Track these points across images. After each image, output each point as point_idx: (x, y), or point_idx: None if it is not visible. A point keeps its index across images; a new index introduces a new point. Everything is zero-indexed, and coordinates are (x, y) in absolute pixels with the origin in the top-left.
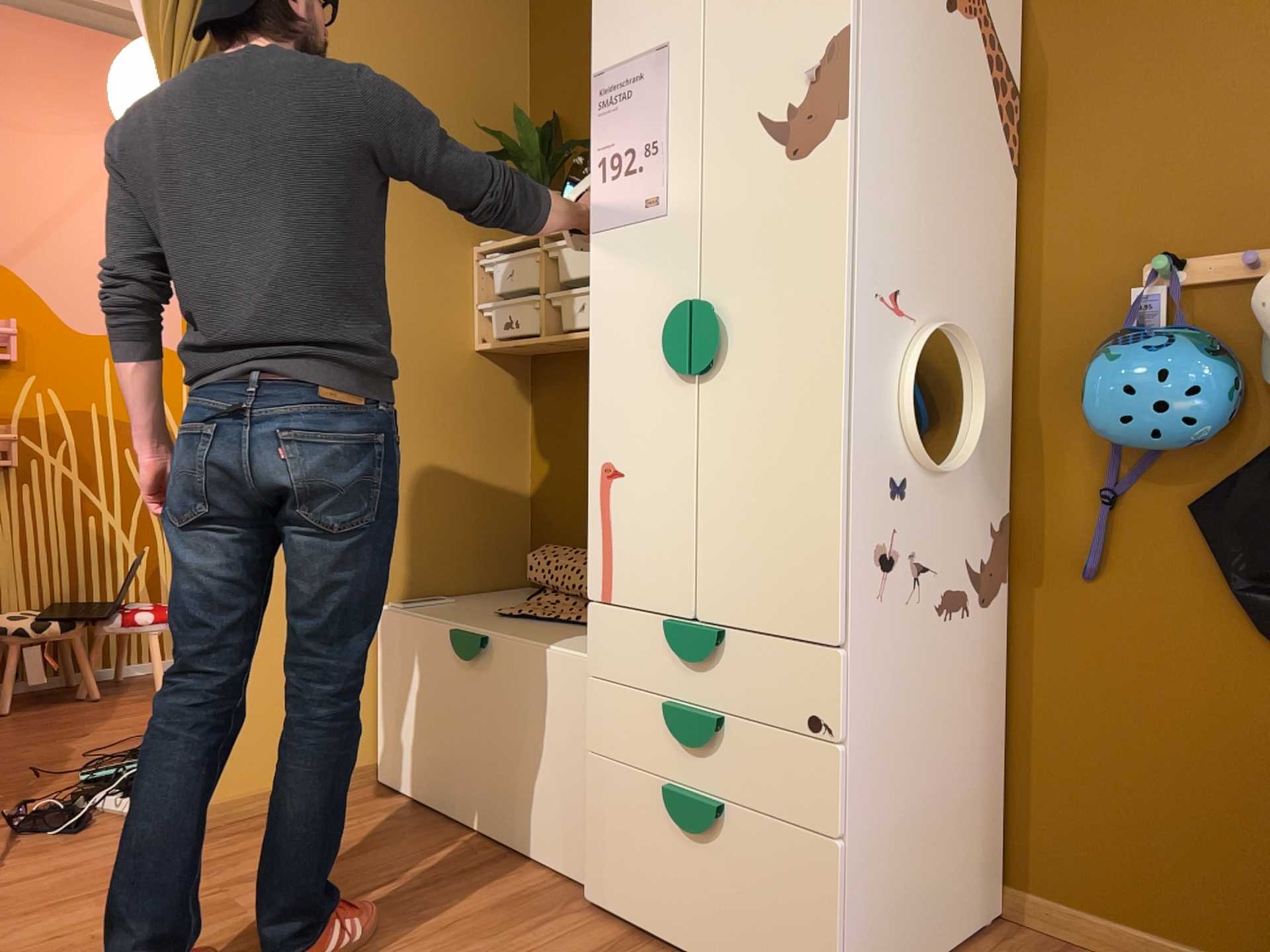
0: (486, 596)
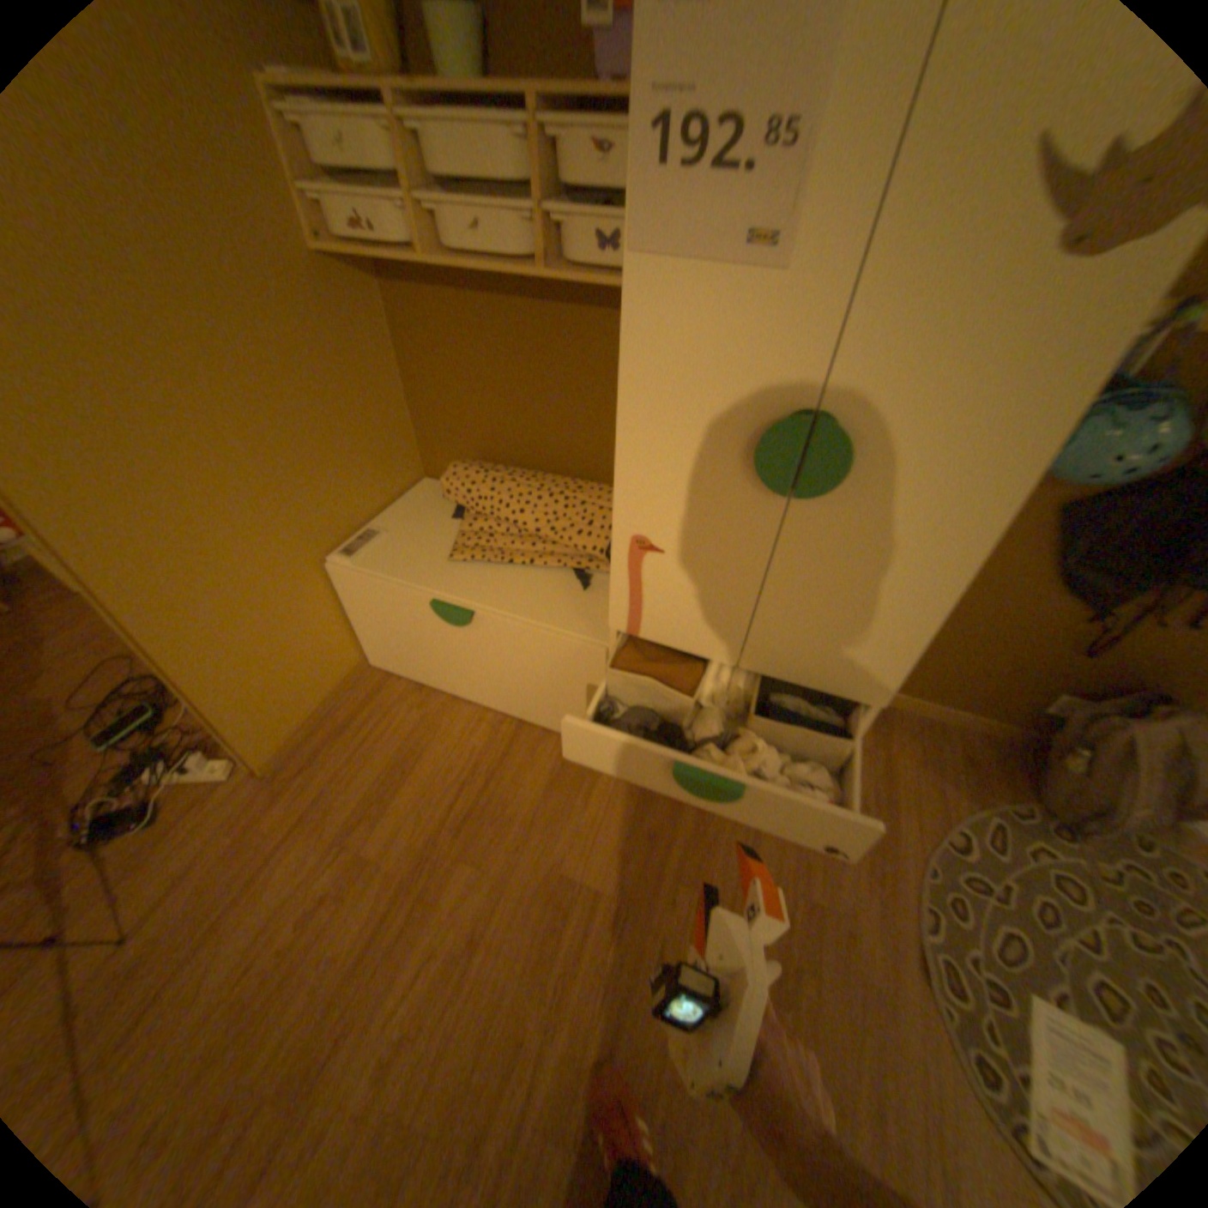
0: (403, 508)
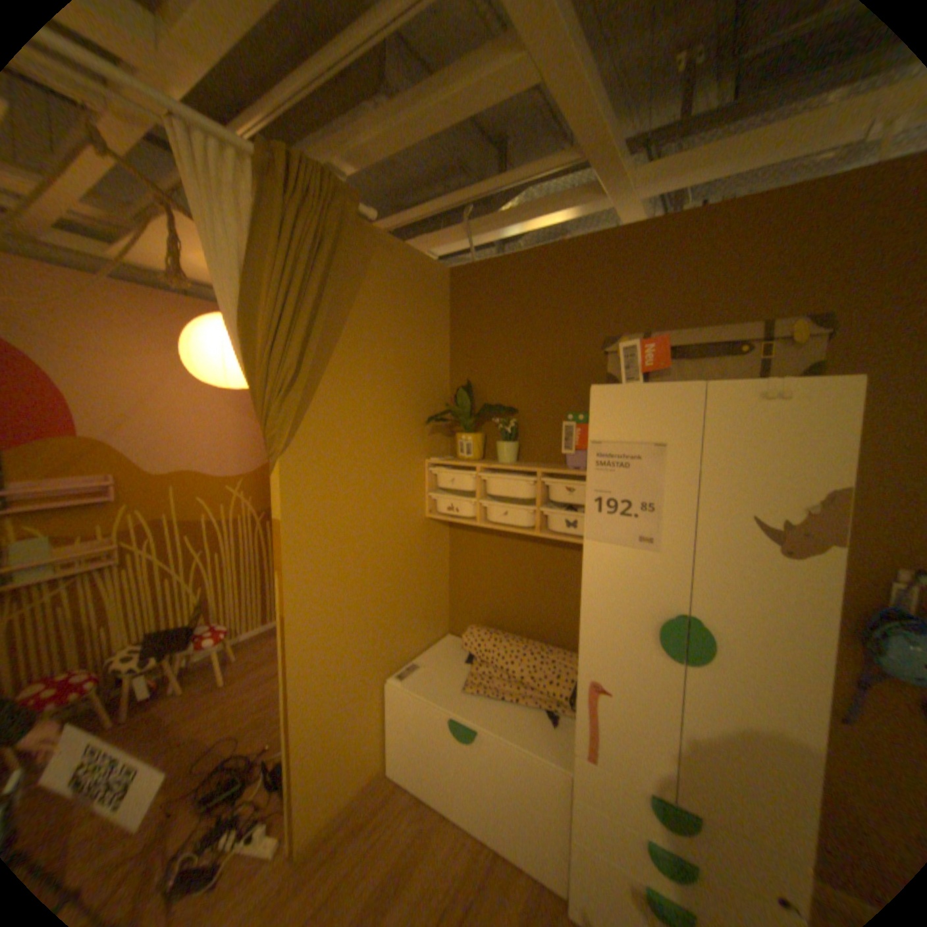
0: (434, 652)
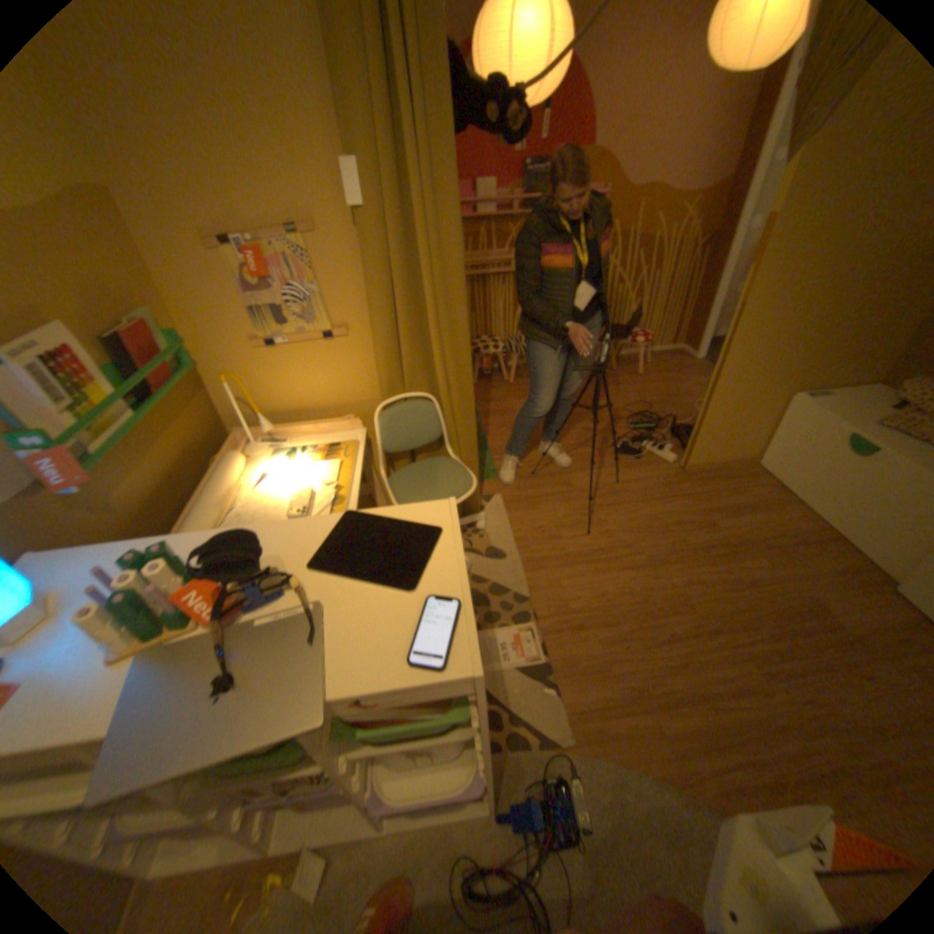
0: (857, 390)
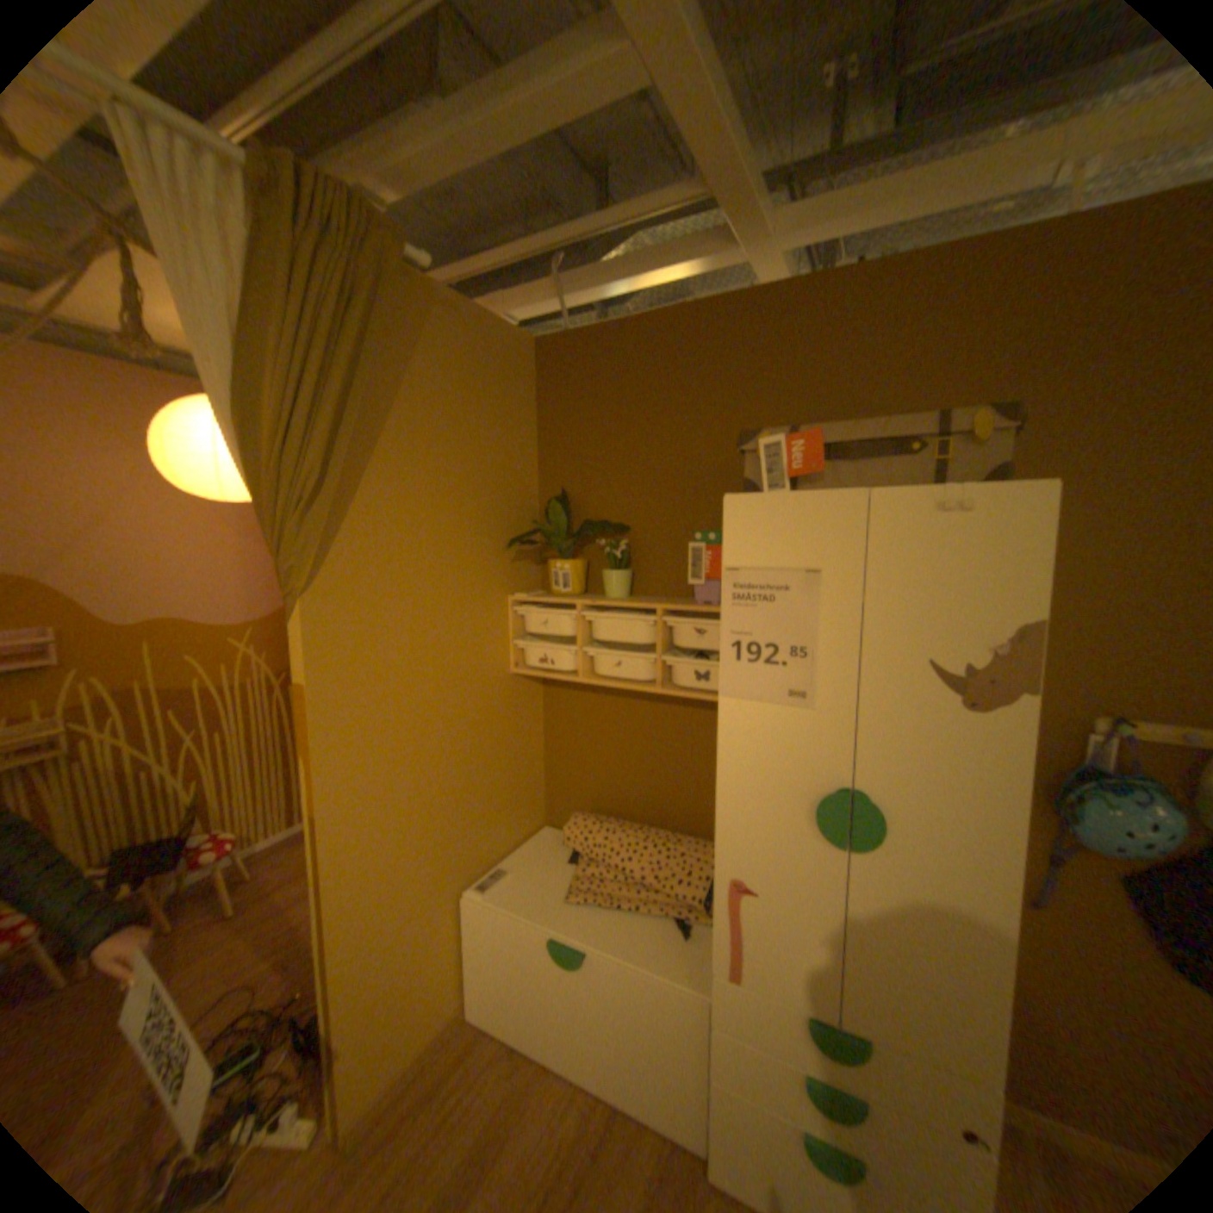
0: (527, 852)
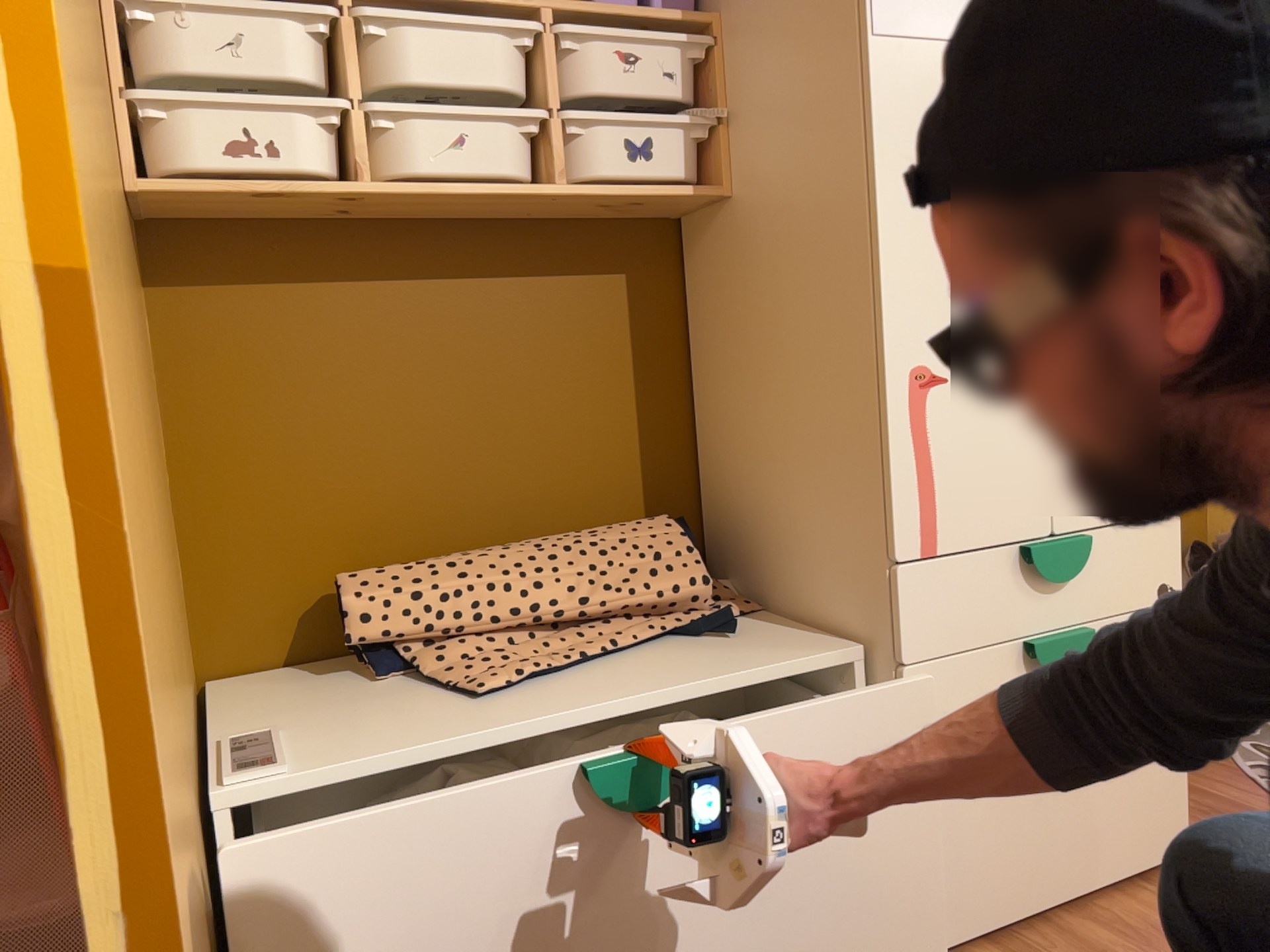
0: (243, 710)
